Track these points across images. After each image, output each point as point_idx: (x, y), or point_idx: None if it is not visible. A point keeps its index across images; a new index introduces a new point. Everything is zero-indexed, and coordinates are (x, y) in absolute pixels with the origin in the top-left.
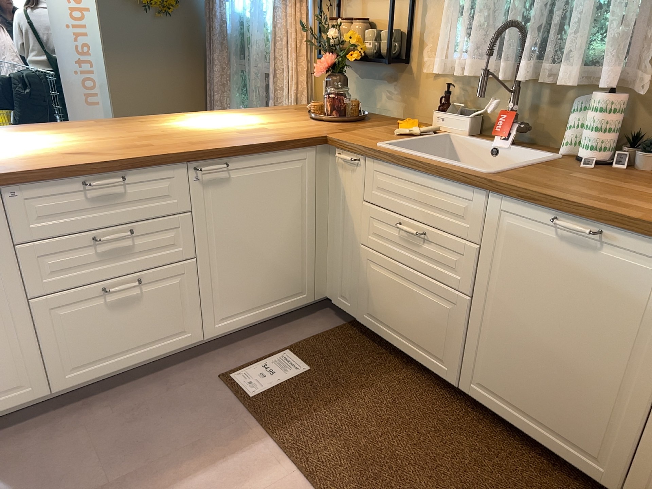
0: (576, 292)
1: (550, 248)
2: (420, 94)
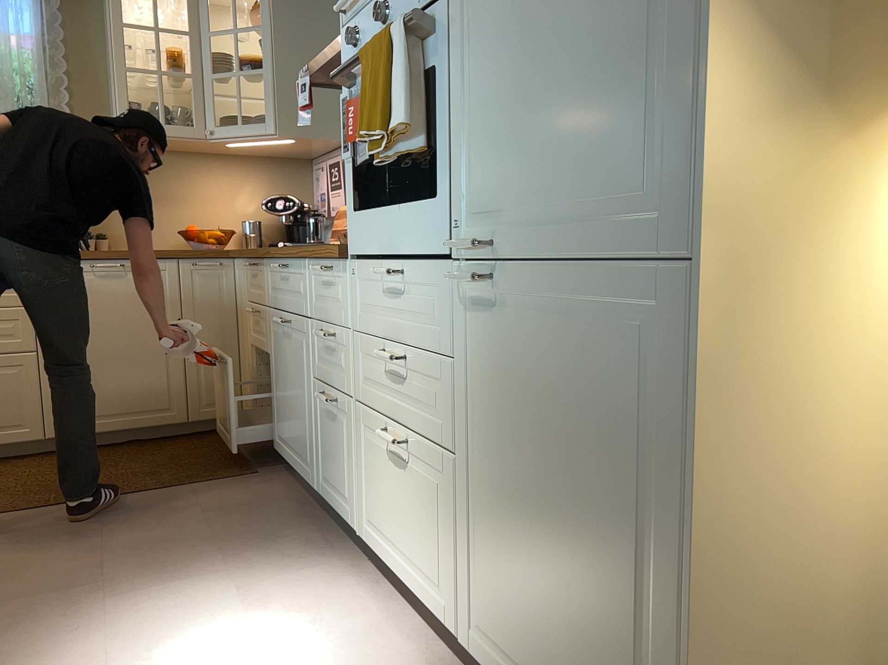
0: (119, 307)
1: (92, 286)
2: None
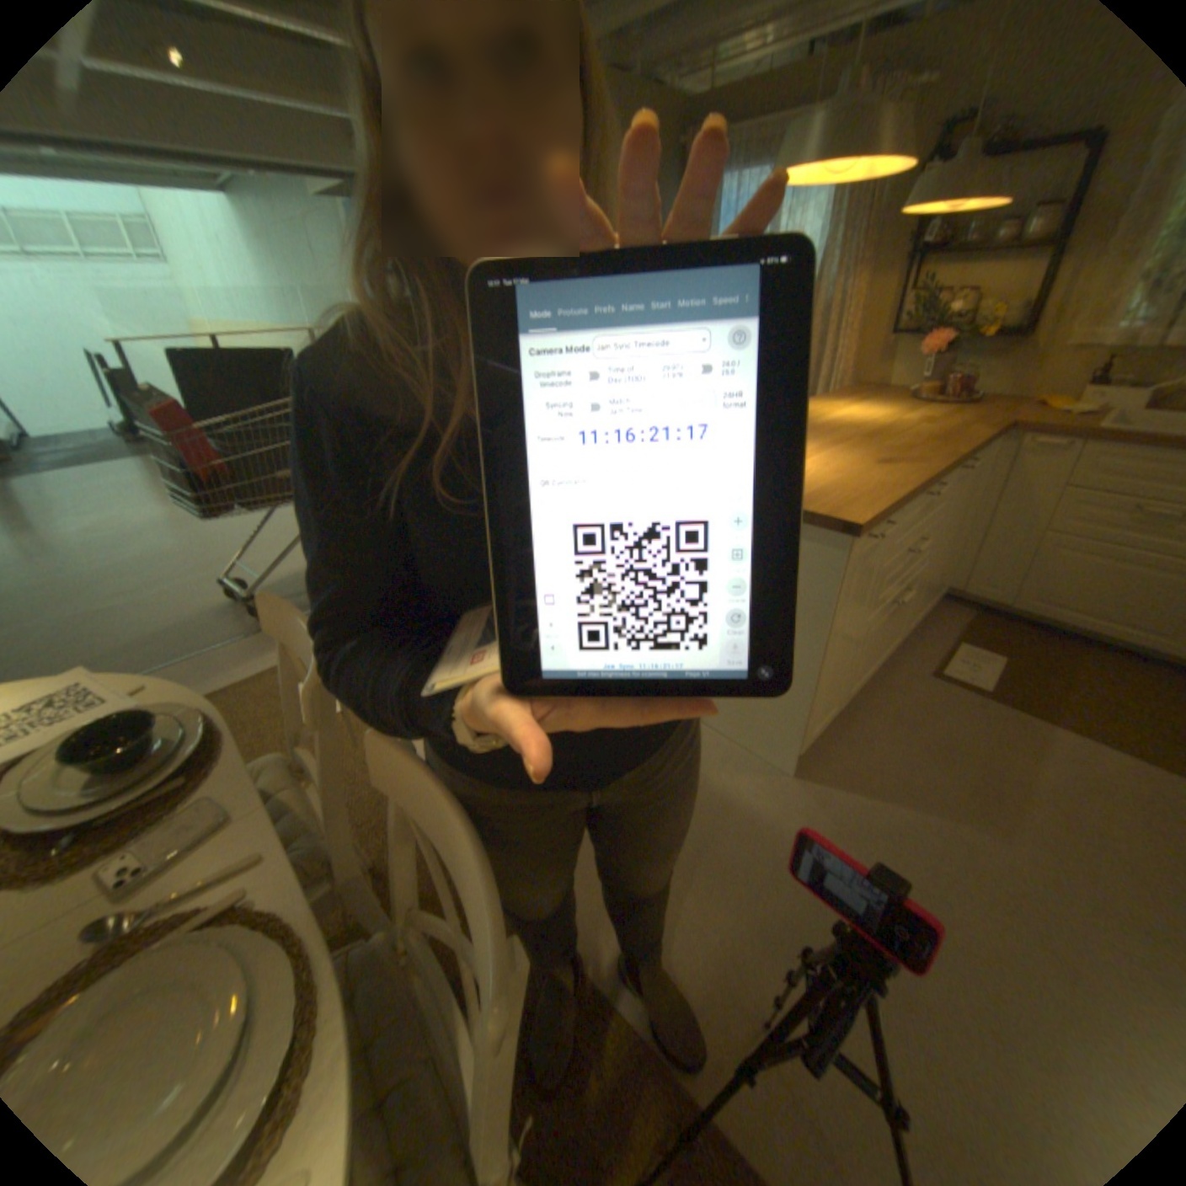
0: None
1: None
2: (1046, 367)
